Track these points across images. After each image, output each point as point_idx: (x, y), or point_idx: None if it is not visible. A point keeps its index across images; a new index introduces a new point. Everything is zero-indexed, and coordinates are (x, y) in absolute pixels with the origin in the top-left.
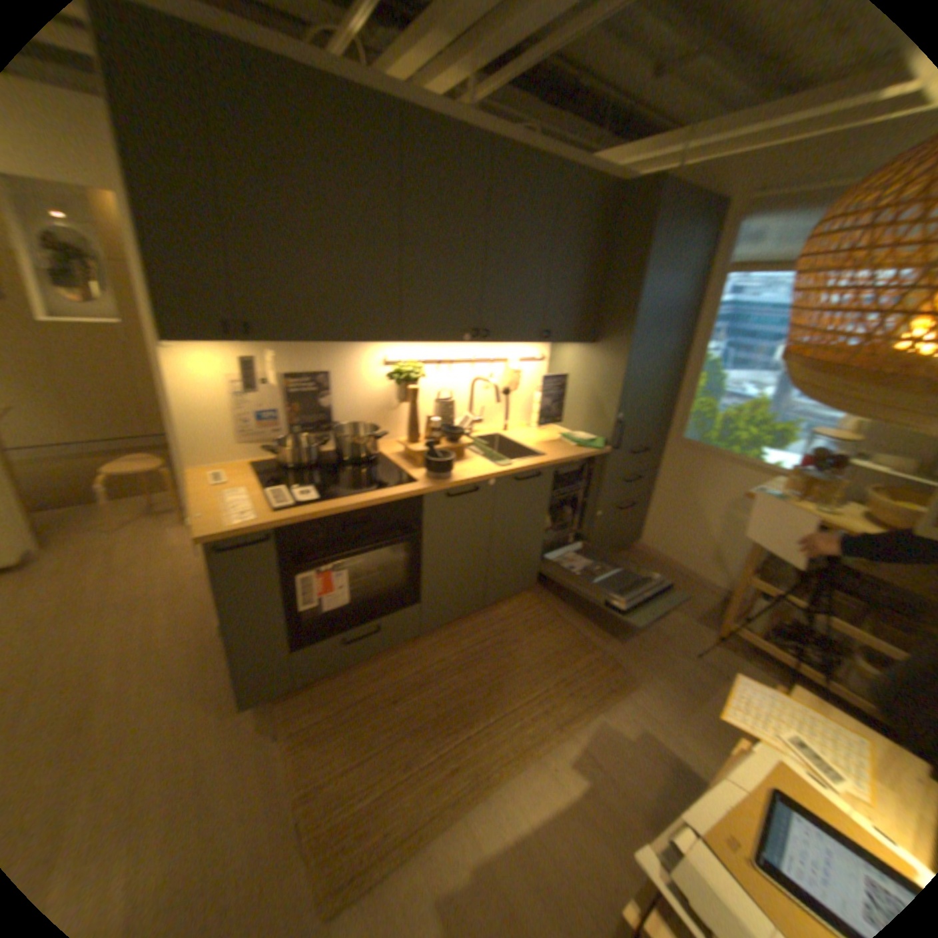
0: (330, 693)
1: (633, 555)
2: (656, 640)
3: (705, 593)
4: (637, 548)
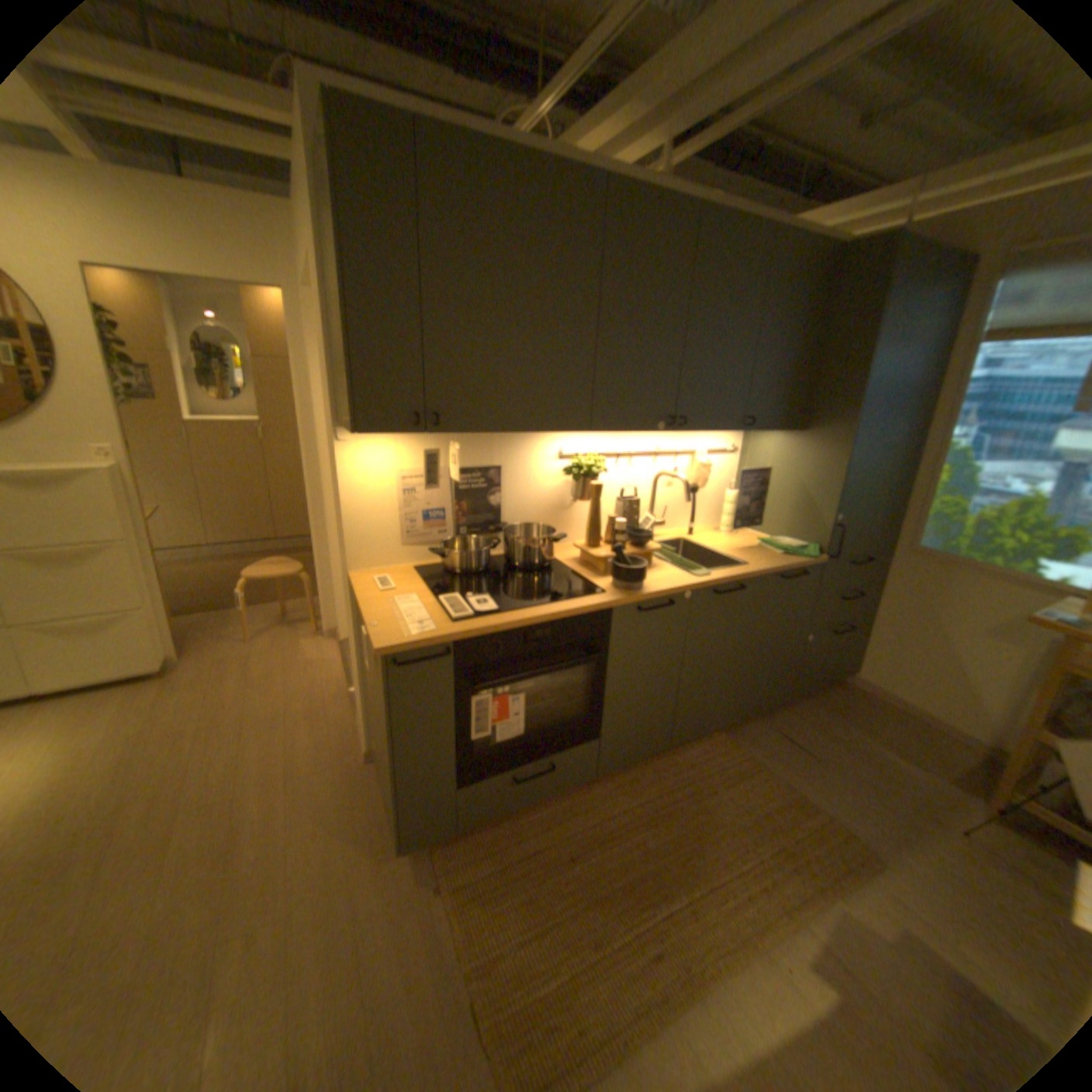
0: (497, 841)
1: (851, 693)
2: (900, 807)
3: (960, 748)
4: (855, 685)
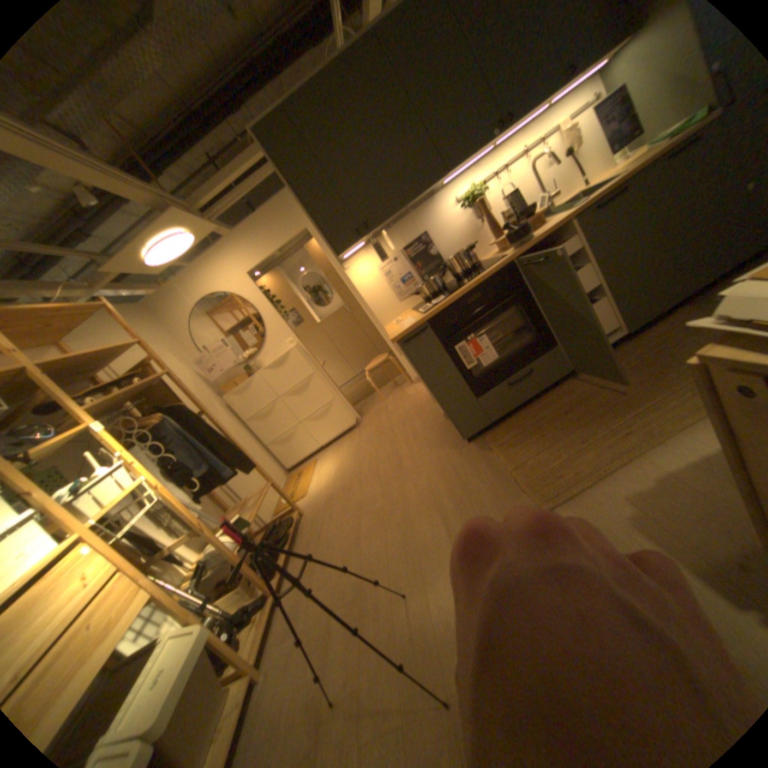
0: (518, 420)
1: None
2: None
3: None
4: None
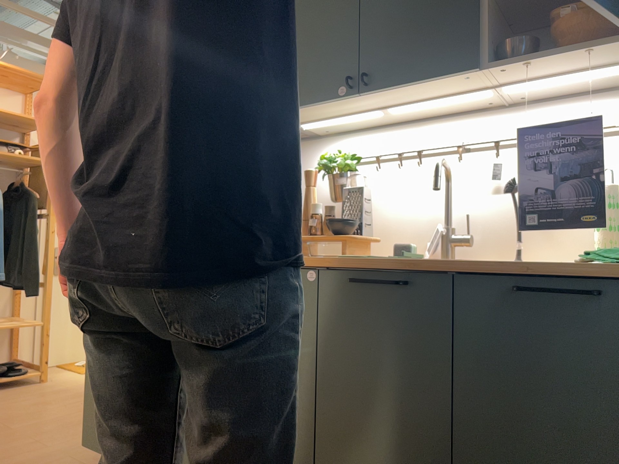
0: None
1: None
2: None
3: None
4: None
